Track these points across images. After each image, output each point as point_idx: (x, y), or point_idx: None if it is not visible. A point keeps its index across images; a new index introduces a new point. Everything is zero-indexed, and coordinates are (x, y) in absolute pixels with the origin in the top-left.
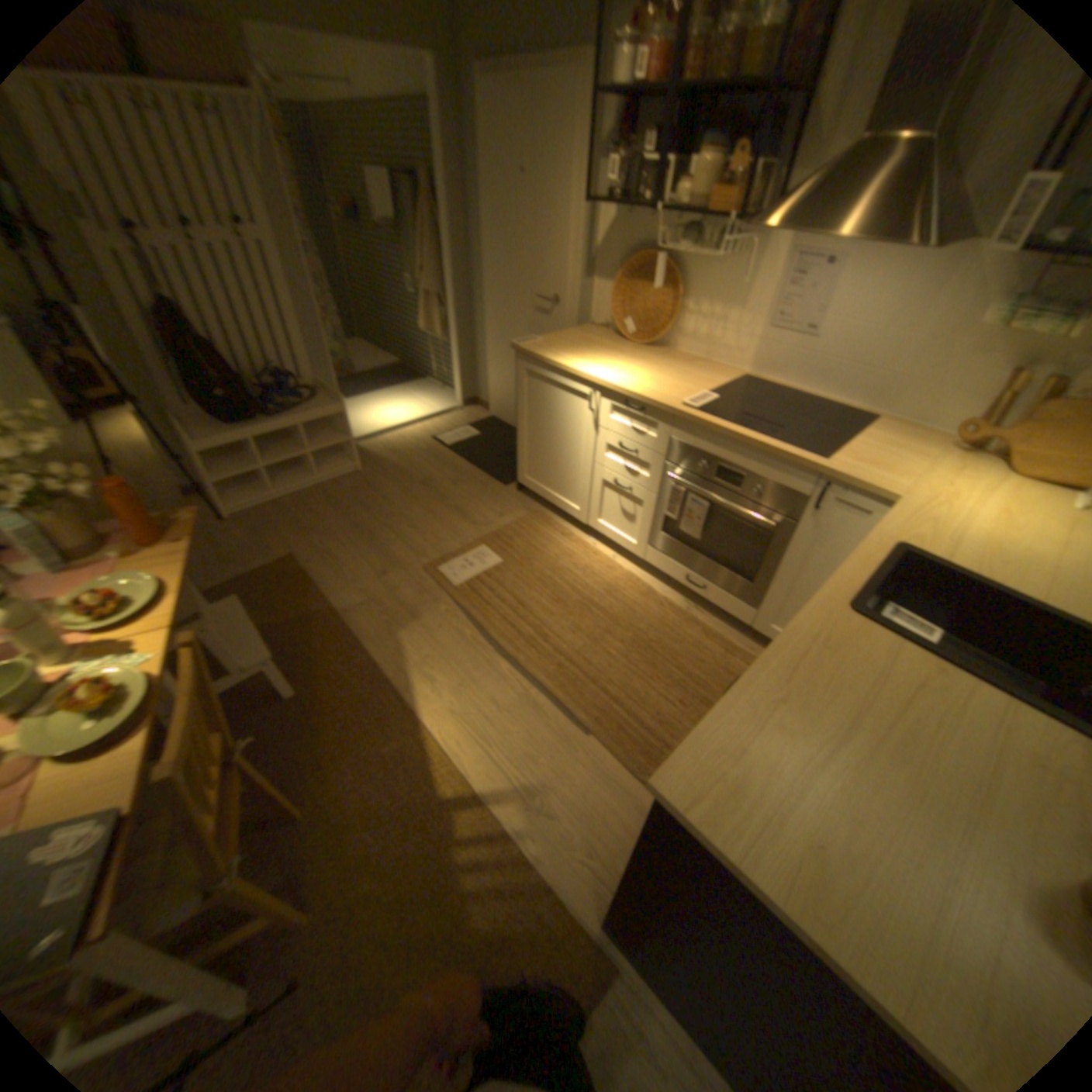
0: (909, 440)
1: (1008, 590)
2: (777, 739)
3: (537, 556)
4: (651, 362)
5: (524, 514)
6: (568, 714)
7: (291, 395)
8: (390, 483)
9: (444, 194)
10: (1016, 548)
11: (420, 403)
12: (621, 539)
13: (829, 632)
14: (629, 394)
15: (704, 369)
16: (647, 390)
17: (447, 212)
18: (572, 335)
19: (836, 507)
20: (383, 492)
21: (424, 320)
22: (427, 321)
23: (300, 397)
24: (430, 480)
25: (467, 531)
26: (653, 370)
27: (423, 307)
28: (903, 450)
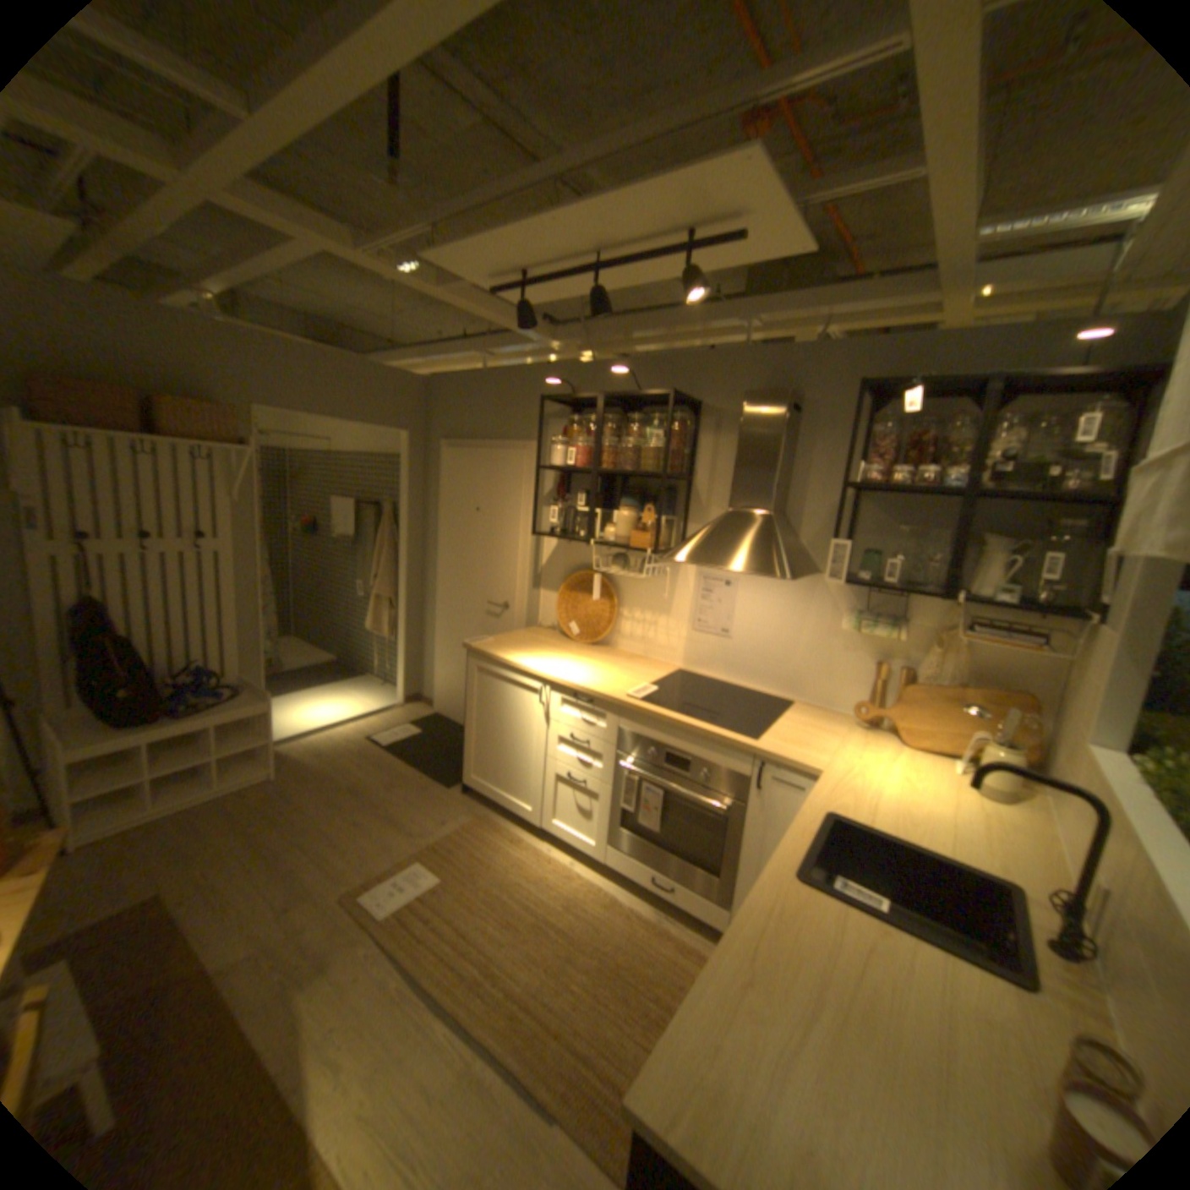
0: (821, 722)
1: (924, 851)
2: (750, 1030)
3: (485, 871)
4: (596, 660)
5: (471, 822)
6: (525, 1094)
7: (210, 697)
8: (310, 794)
9: (407, 522)
10: (922, 812)
11: (357, 703)
12: (580, 842)
13: (785, 909)
14: (578, 689)
15: (643, 665)
16: (594, 684)
17: (408, 535)
18: (523, 636)
19: (777, 788)
20: (301, 806)
21: (372, 621)
22: (375, 623)
23: (221, 699)
24: (360, 788)
25: (401, 847)
26: (598, 667)
27: (372, 610)
28: (818, 731)
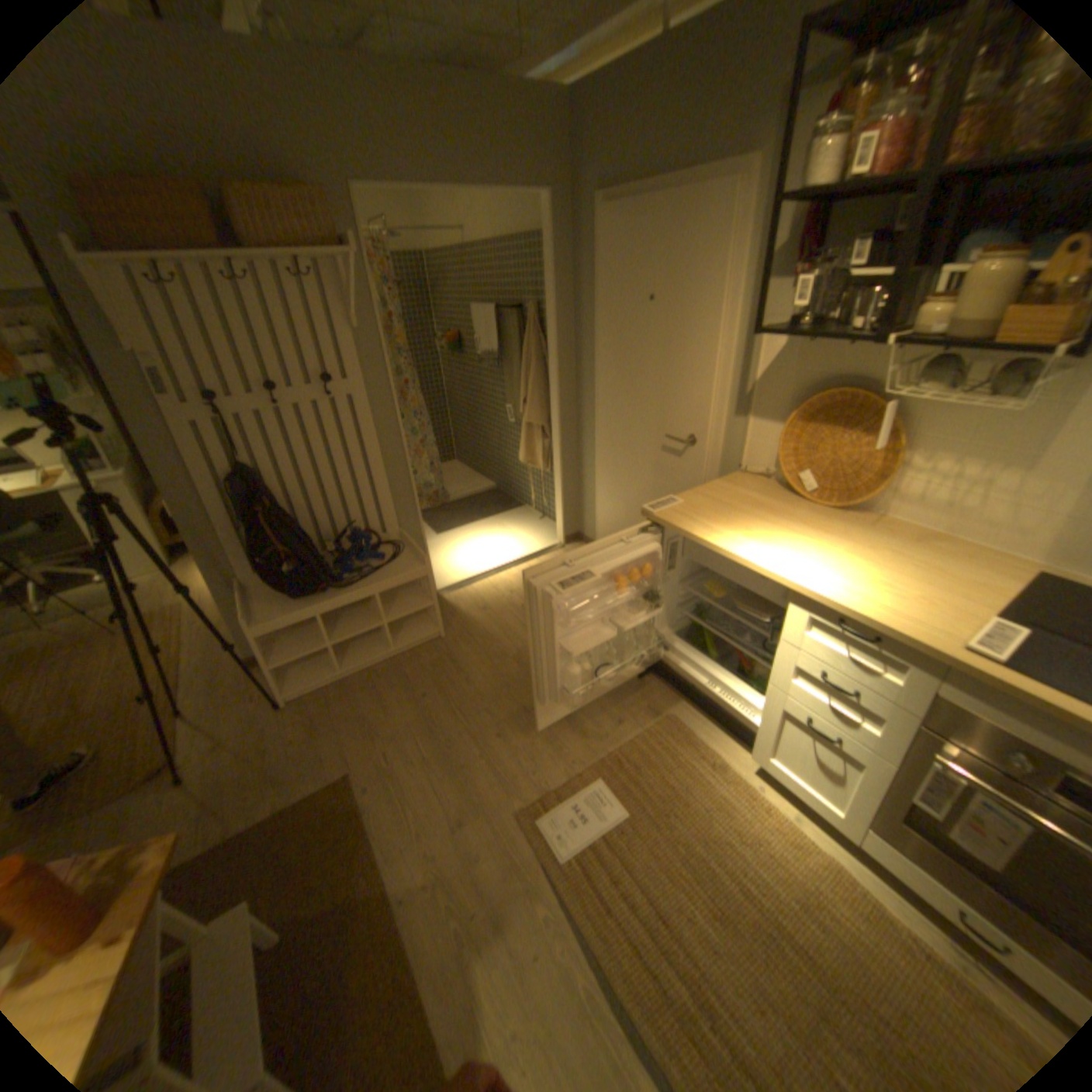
0: None
1: None
2: None
3: (682, 811)
4: (864, 543)
5: (655, 724)
6: None
7: (376, 556)
8: (480, 659)
9: (557, 327)
10: None
11: (519, 541)
12: (819, 802)
13: None
14: (854, 615)
15: (960, 557)
16: (887, 609)
17: (560, 345)
18: (726, 492)
19: None
20: (471, 674)
21: (527, 450)
22: (530, 452)
23: (385, 559)
24: (528, 656)
25: (577, 749)
26: (876, 561)
27: (526, 437)
28: None
